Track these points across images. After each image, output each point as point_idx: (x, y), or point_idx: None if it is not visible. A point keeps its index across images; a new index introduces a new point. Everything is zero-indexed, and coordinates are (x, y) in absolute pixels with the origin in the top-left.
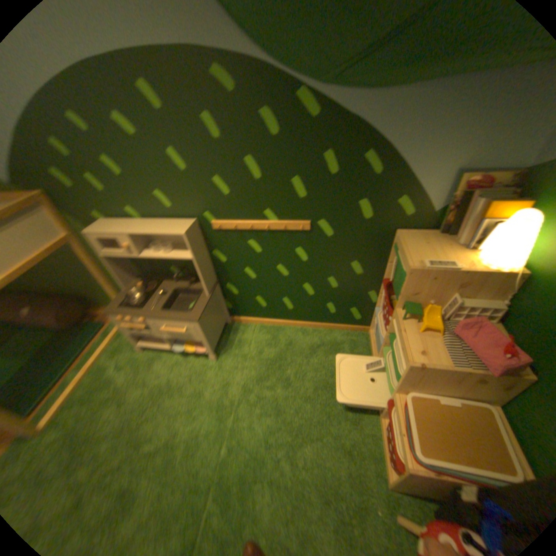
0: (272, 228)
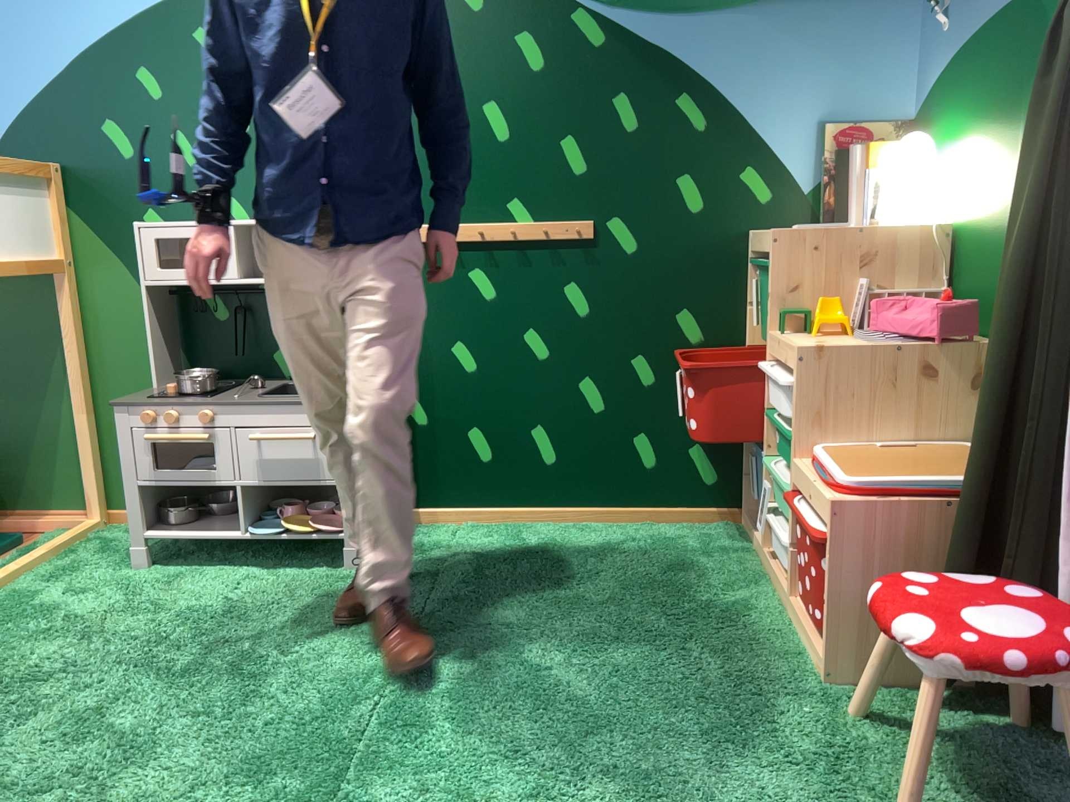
0: (521, 234)
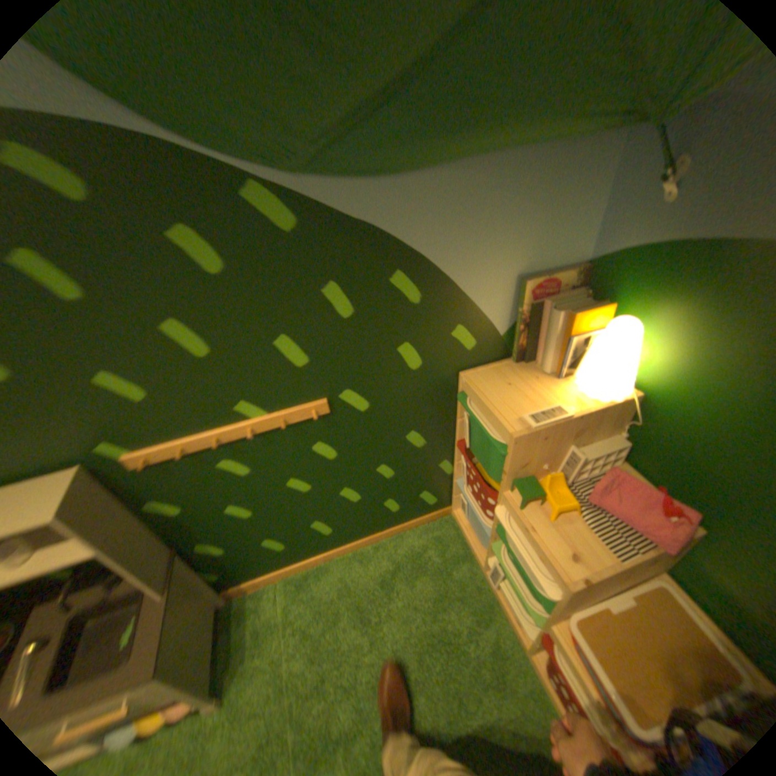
0: (261, 430)
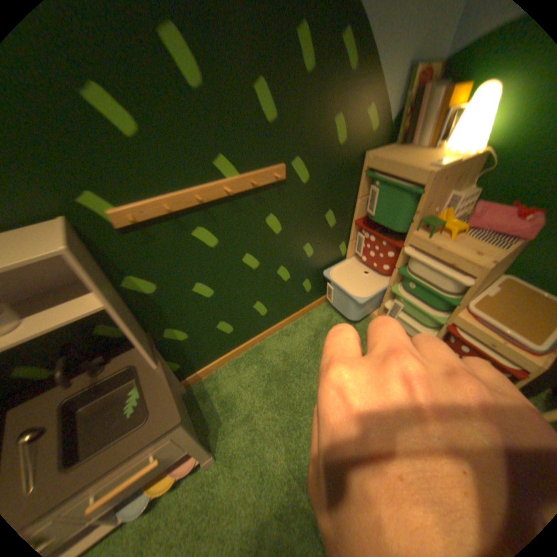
0: (237, 191)
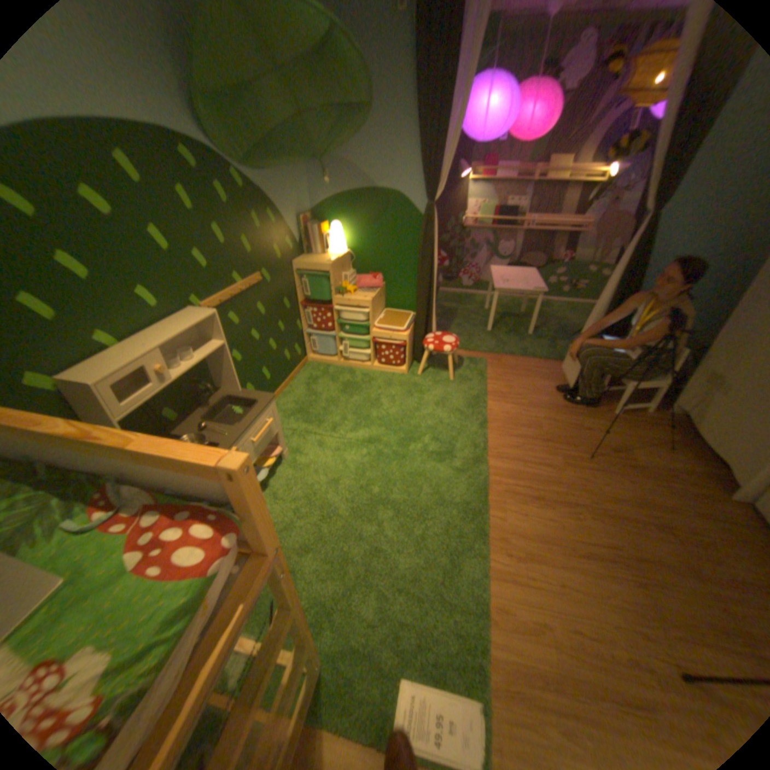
0: (241, 290)
